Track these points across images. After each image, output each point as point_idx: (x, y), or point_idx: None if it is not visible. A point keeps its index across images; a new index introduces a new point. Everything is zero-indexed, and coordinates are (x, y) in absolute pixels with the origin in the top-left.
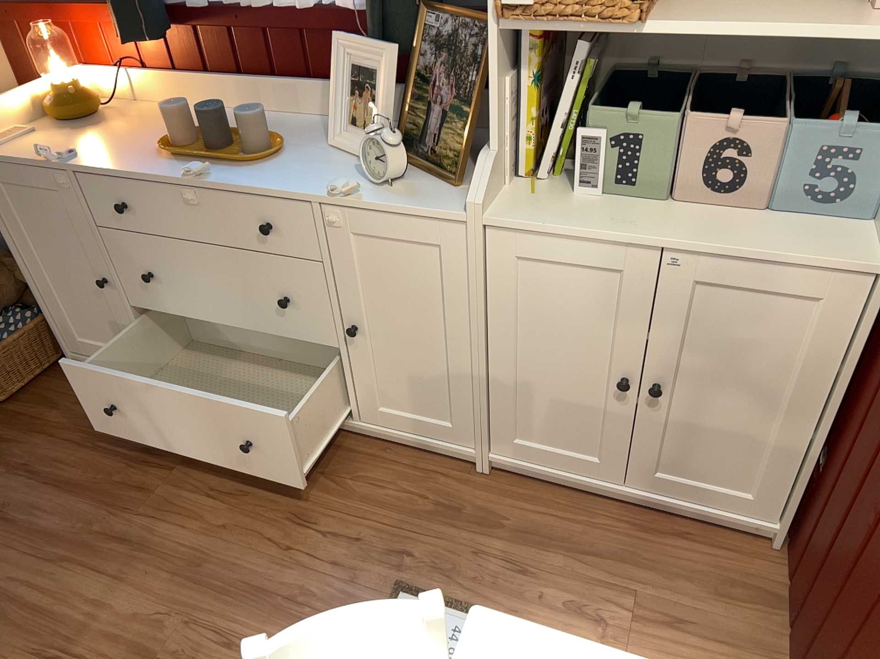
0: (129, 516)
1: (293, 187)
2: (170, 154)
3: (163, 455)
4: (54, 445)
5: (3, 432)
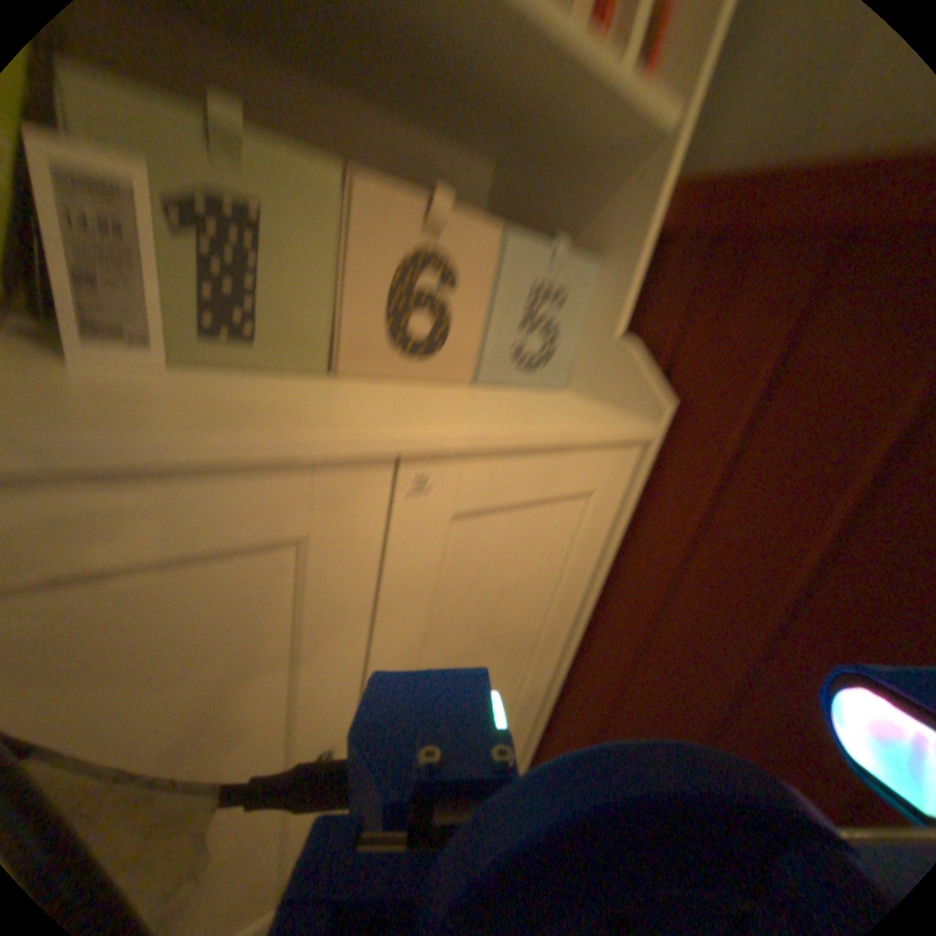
0: None
1: None
2: None
3: None
4: None
5: None
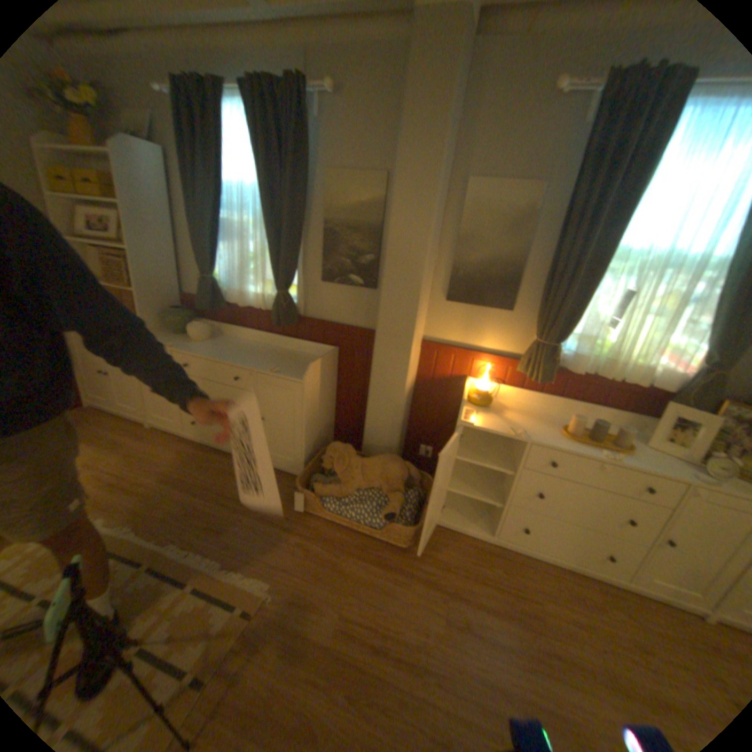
0: (544, 644)
1: (669, 472)
2: (575, 439)
3: (526, 597)
4: (455, 582)
5: (417, 570)
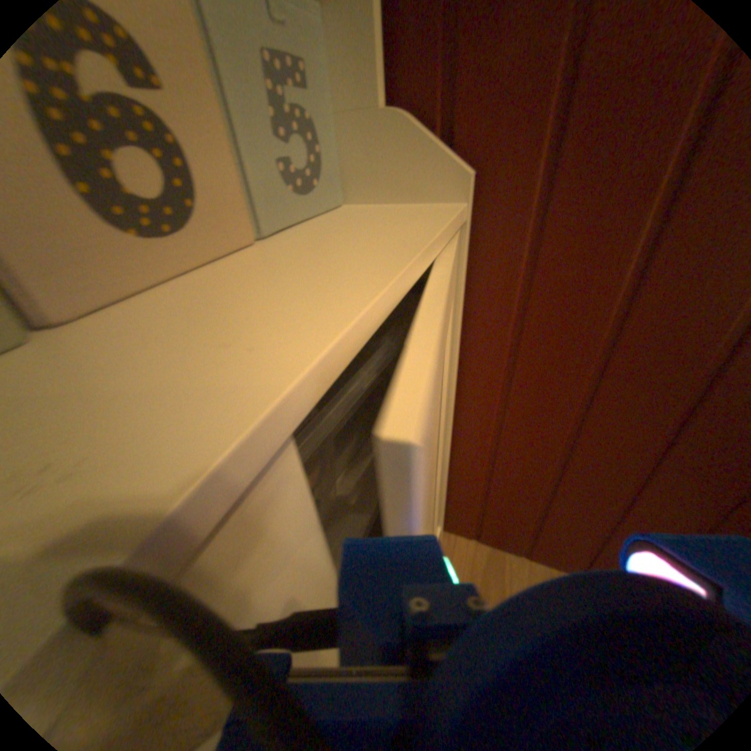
0: None
1: None
2: None
3: None
4: None
5: None
